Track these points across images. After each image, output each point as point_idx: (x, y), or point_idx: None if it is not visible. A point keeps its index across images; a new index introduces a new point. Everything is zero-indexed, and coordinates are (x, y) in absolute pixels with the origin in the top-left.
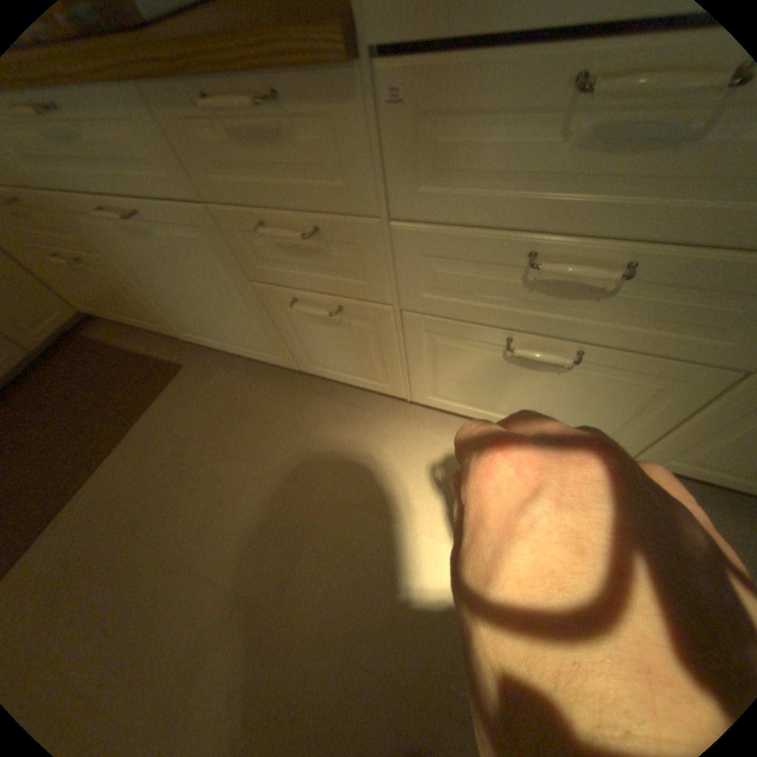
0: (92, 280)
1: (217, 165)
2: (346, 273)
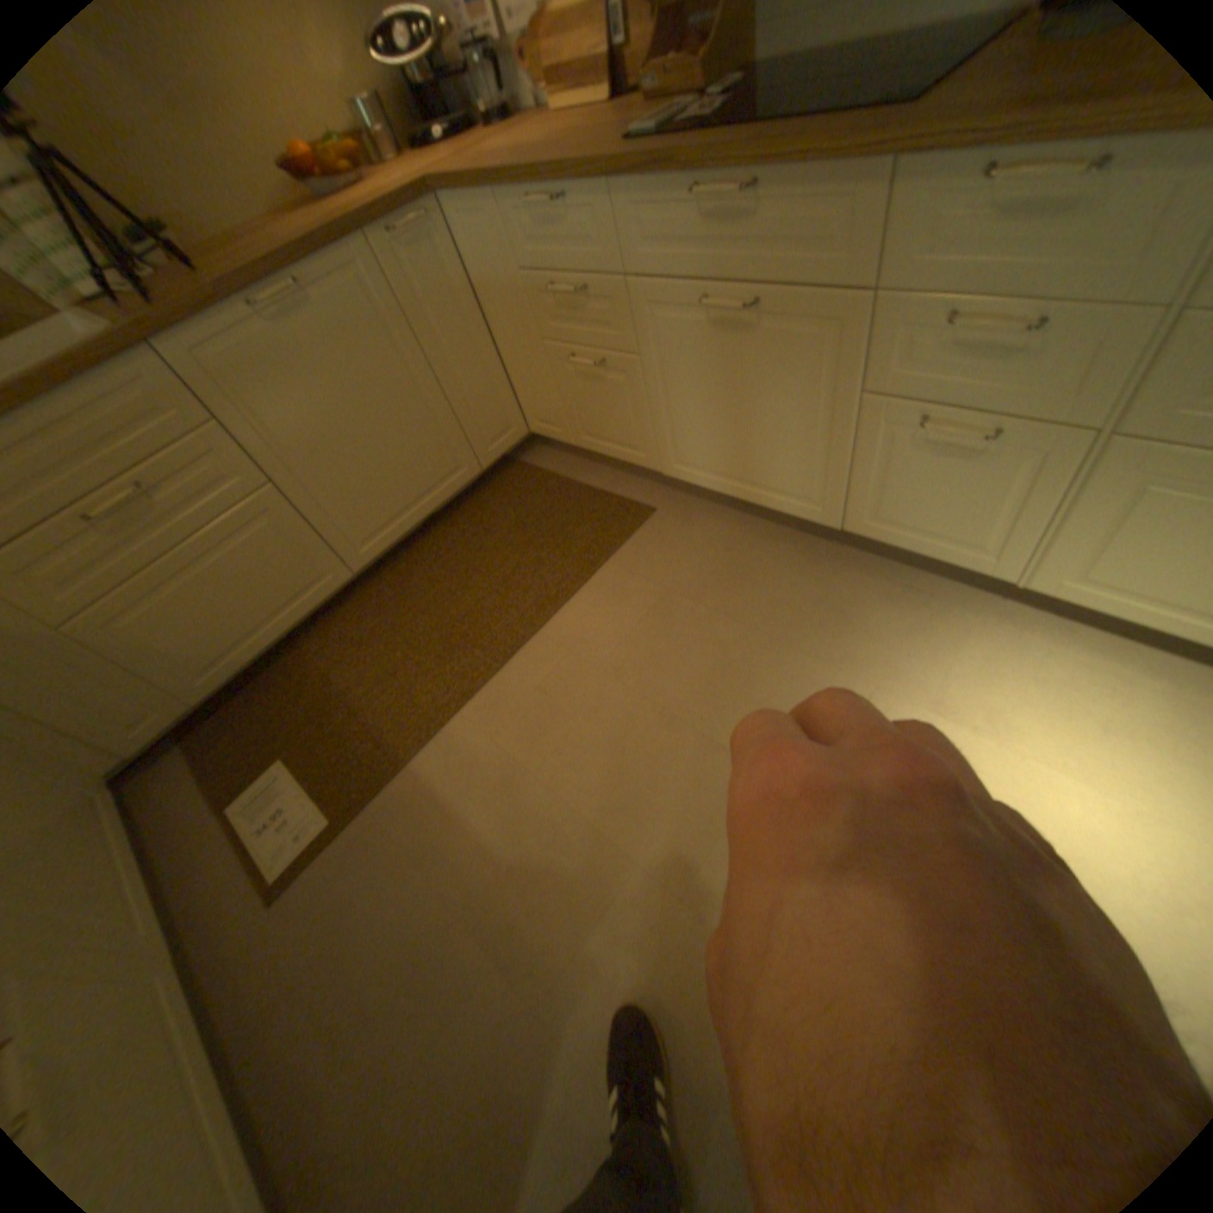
0: (603, 386)
1: (950, 240)
2: (1055, 379)
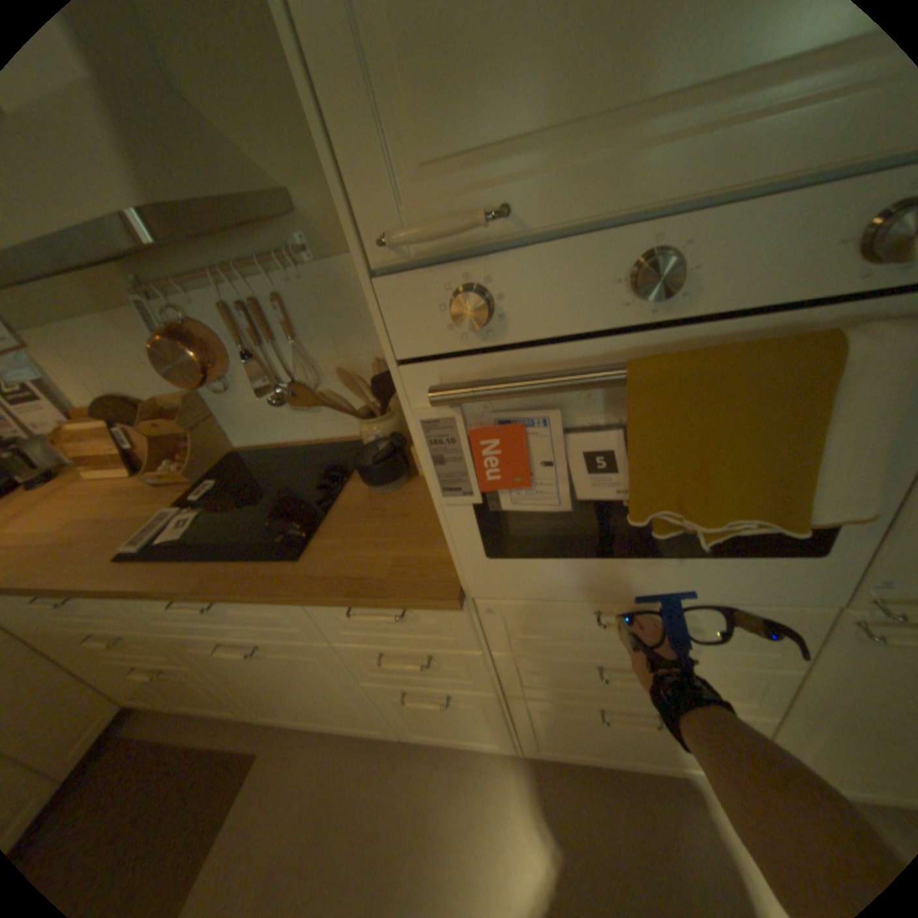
0: (171, 683)
1: (353, 628)
2: (457, 676)
